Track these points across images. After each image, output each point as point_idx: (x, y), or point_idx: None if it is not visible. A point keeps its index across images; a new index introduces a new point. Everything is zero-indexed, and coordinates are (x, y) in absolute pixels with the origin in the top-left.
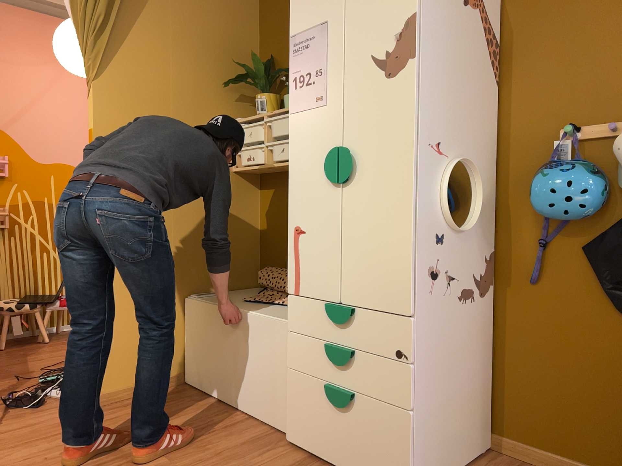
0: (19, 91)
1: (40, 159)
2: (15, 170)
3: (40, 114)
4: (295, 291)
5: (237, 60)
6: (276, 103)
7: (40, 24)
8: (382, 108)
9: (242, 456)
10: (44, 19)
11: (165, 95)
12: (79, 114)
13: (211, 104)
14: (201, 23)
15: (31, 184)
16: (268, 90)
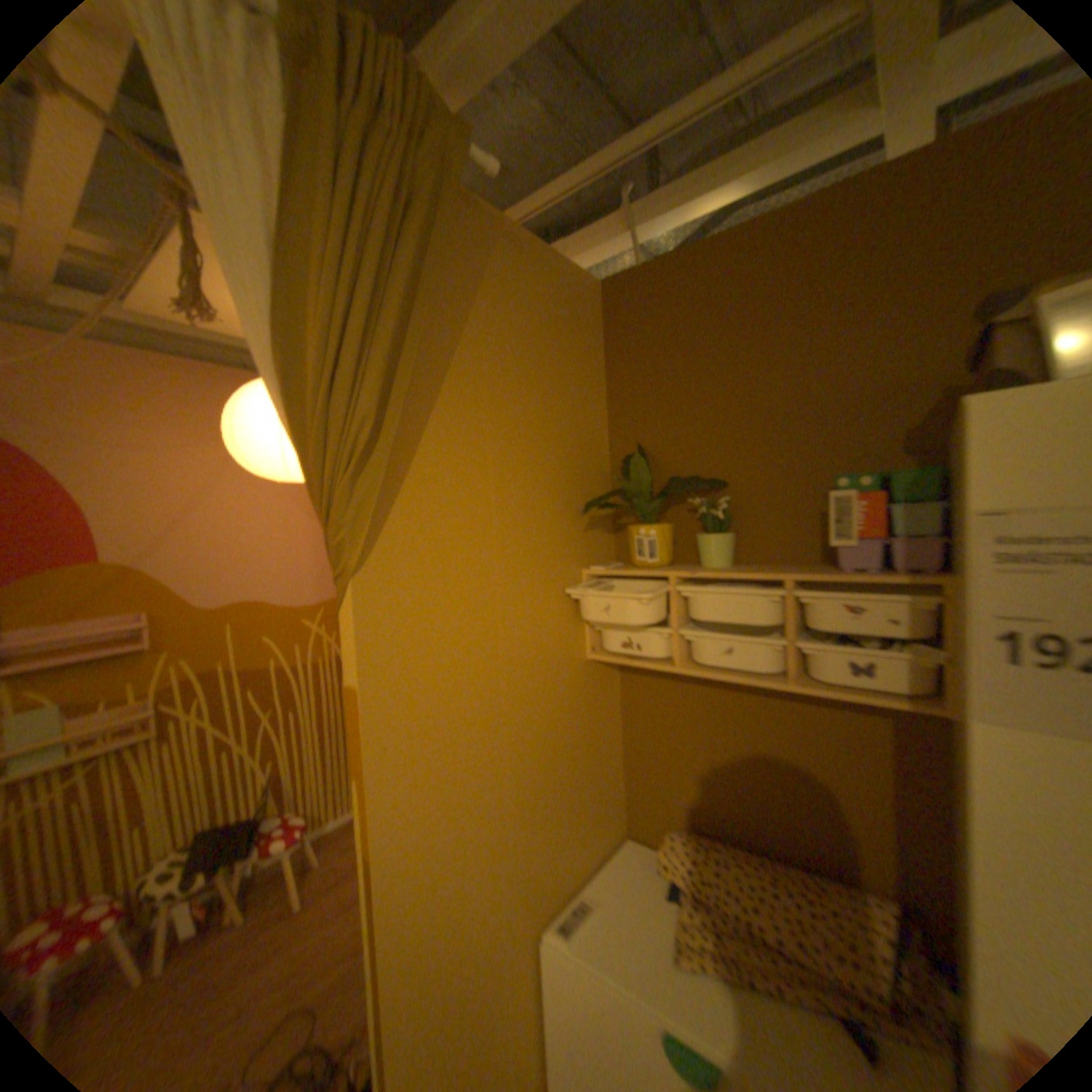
0: (155, 495)
1: (203, 602)
2: (159, 631)
3: (197, 528)
4: None
5: (581, 456)
6: (671, 539)
7: (184, 376)
8: None
9: None
10: (192, 367)
11: (486, 558)
12: (262, 516)
13: (553, 550)
14: (530, 397)
15: (188, 648)
16: (654, 515)
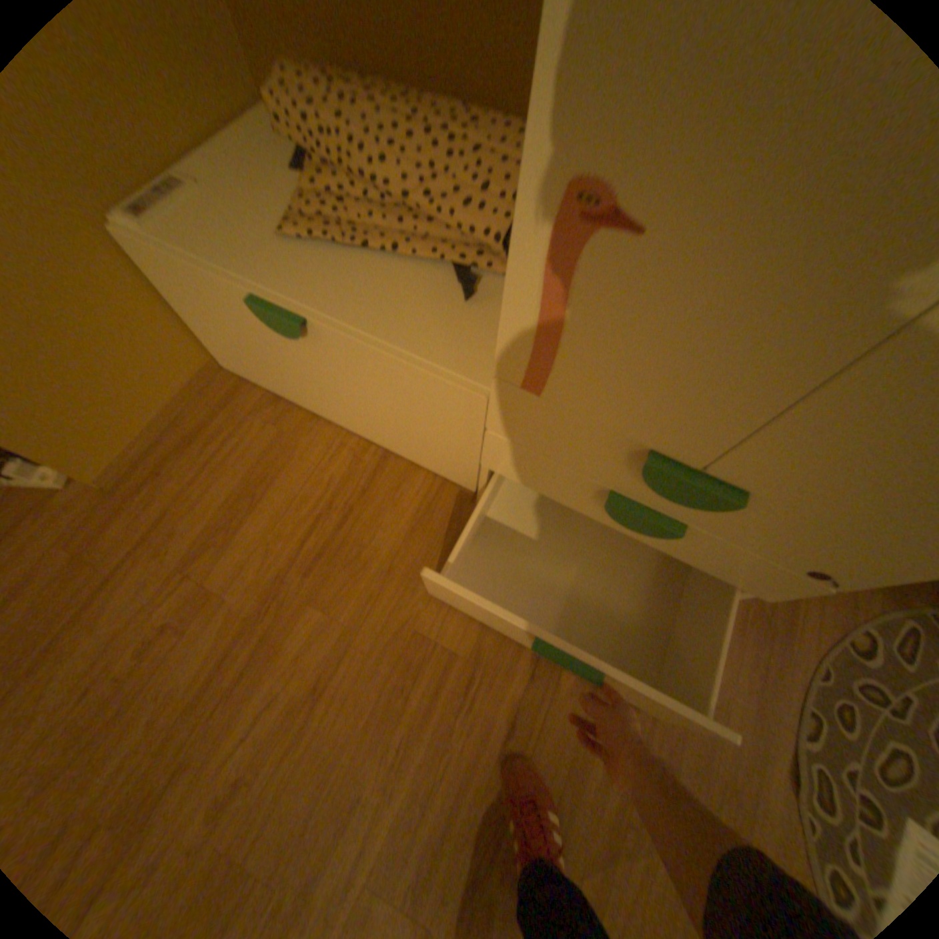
0: None
1: None
2: None
3: None
4: (525, 381)
5: None
6: None
7: None
8: None
9: (426, 563)
10: None
11: None
12: None
13: None
14: None
15: None
16: None
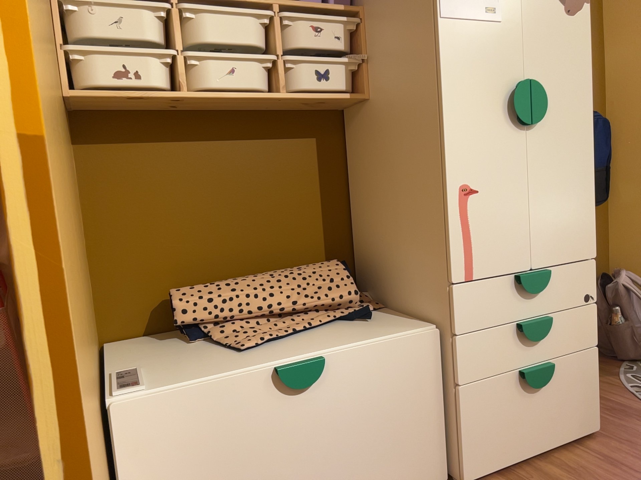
0: None
1: None
2: None
3: None
4: (466, 277)
5: None
6: None
7: None
8: (564, 46)
9: None
10: None
11: None
12: None
13: None
14: None
15: None
16: None
